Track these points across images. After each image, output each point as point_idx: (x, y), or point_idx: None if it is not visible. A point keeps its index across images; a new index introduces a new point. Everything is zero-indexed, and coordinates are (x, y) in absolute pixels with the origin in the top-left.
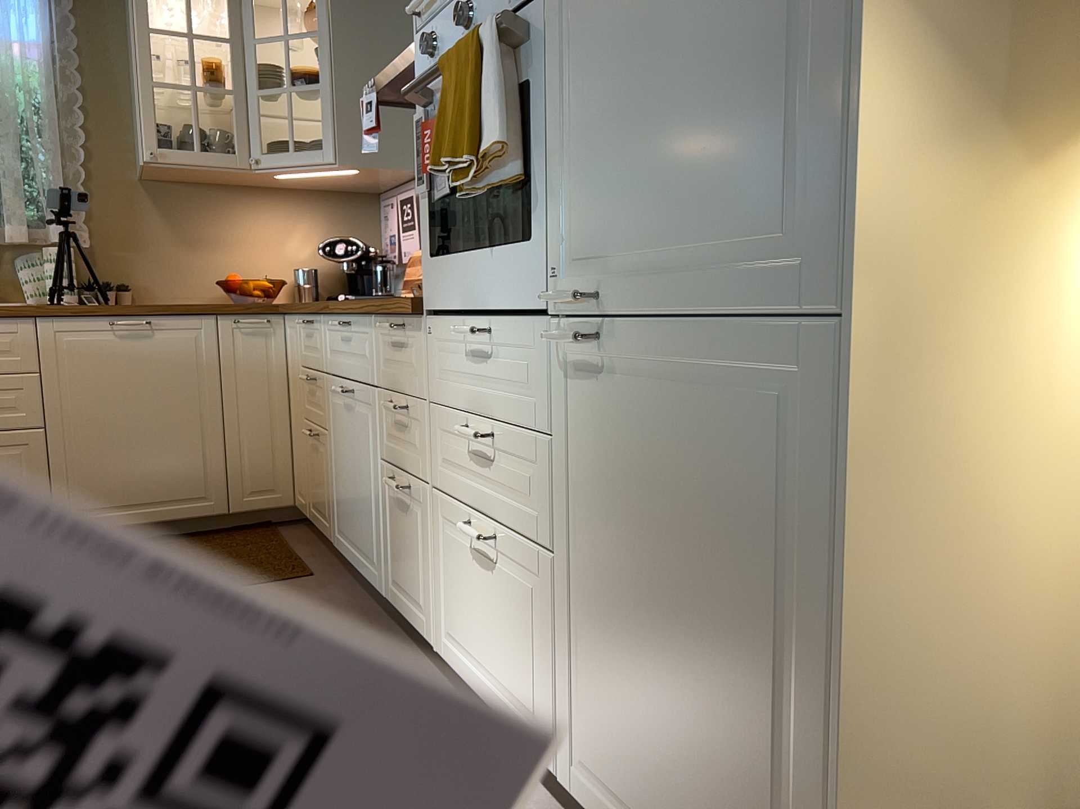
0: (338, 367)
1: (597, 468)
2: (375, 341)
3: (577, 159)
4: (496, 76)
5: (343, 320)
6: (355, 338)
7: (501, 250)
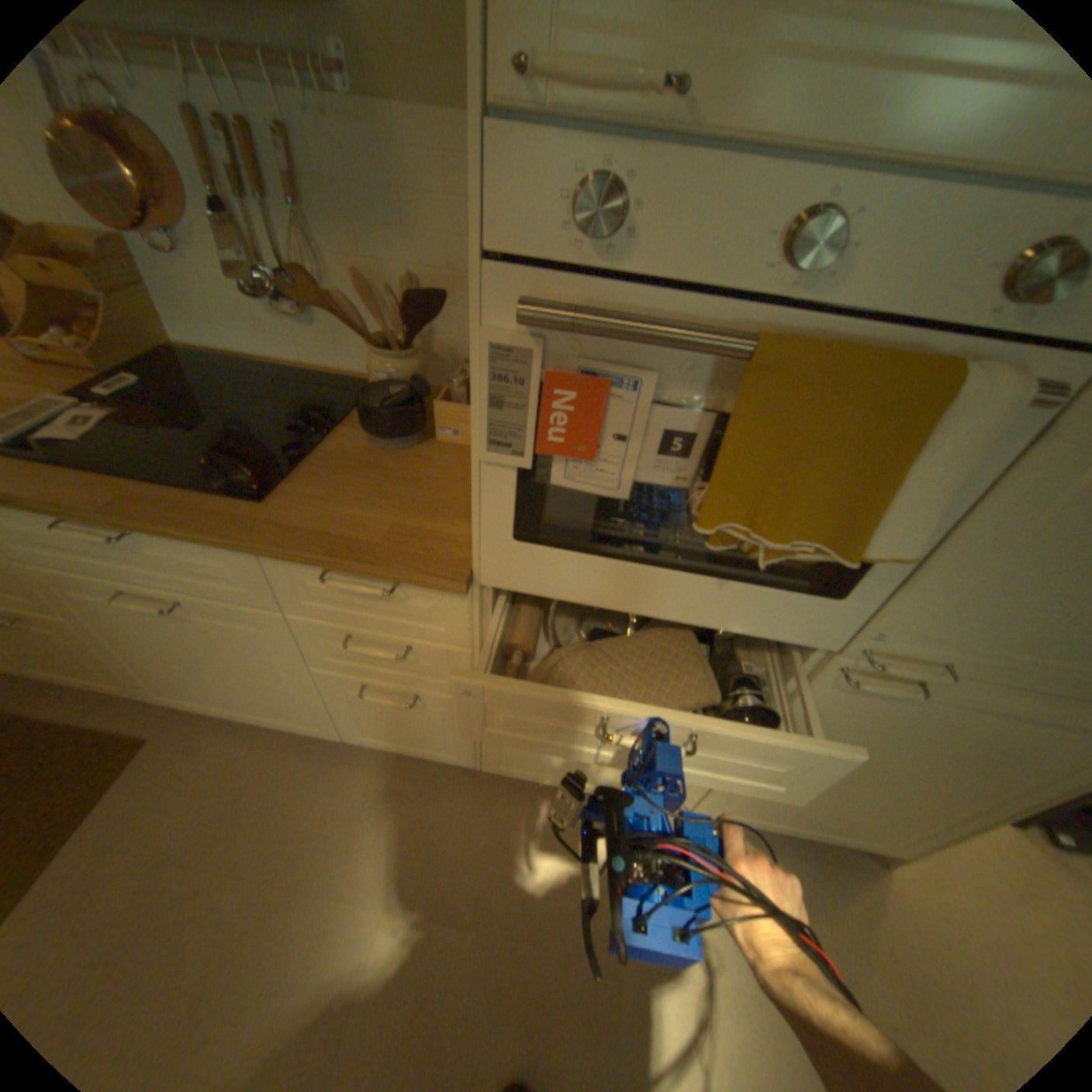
0: (82, 569)
1: (841, 730)
2: (260, 572)
3: (986, 565)
4: (964, 471)
5: (87, 523)
6: (155, 552)
7: (740, 583)
